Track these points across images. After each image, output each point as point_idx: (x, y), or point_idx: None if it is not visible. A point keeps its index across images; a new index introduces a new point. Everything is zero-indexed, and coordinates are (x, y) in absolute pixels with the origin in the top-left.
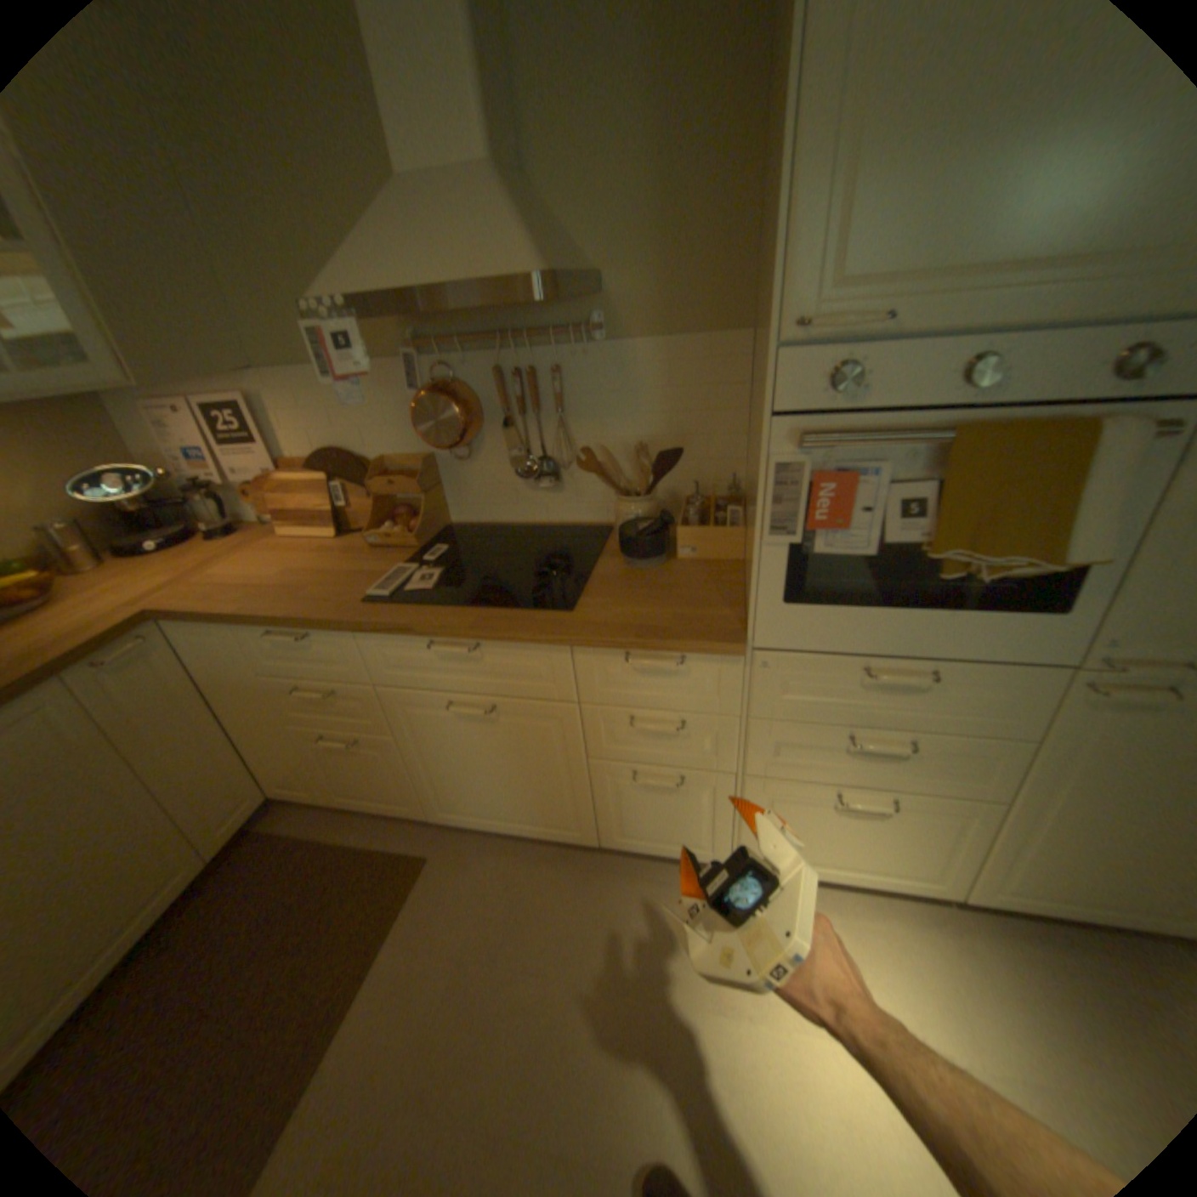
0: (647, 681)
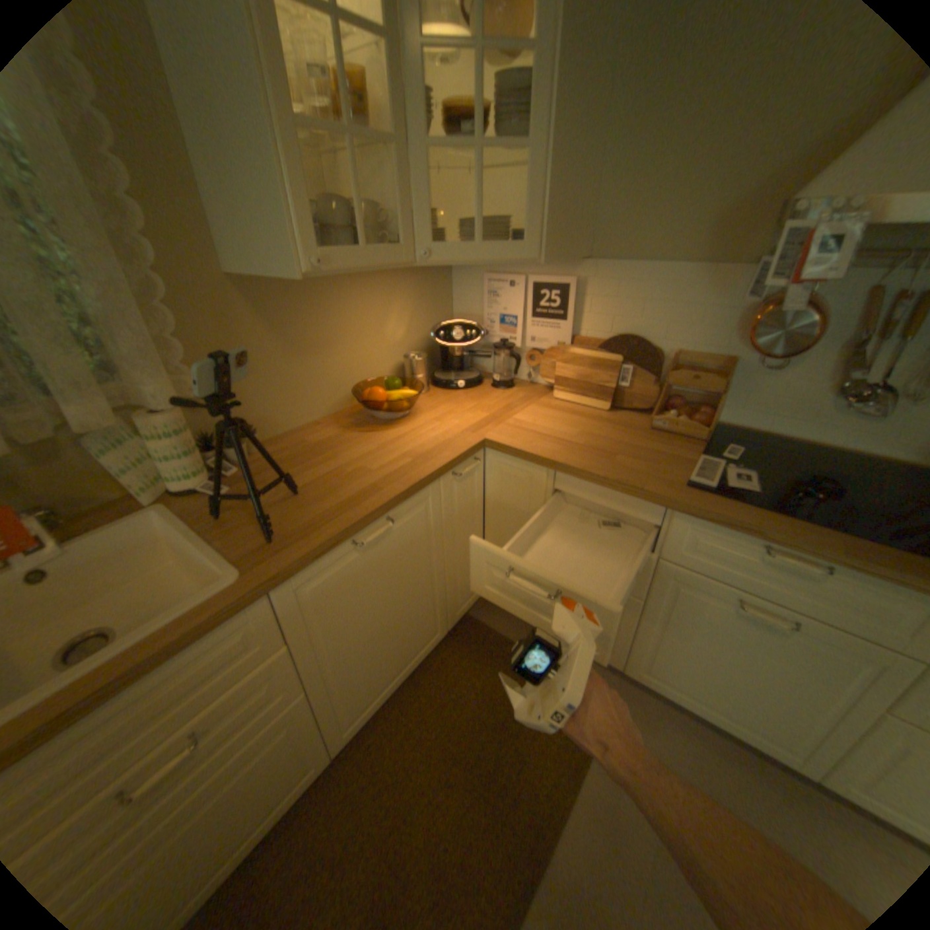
0: None
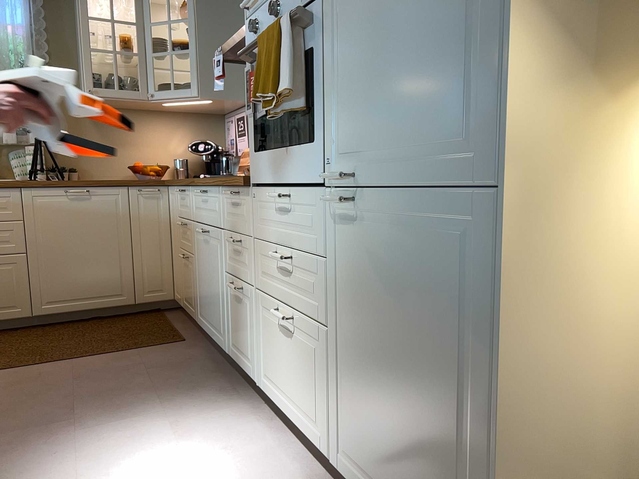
0: (234, 211)
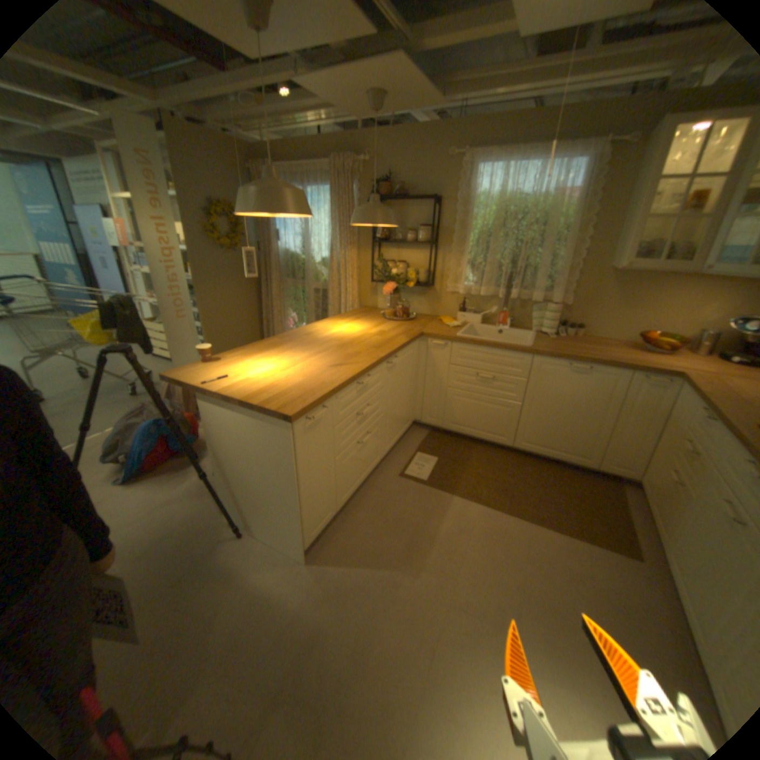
0: None
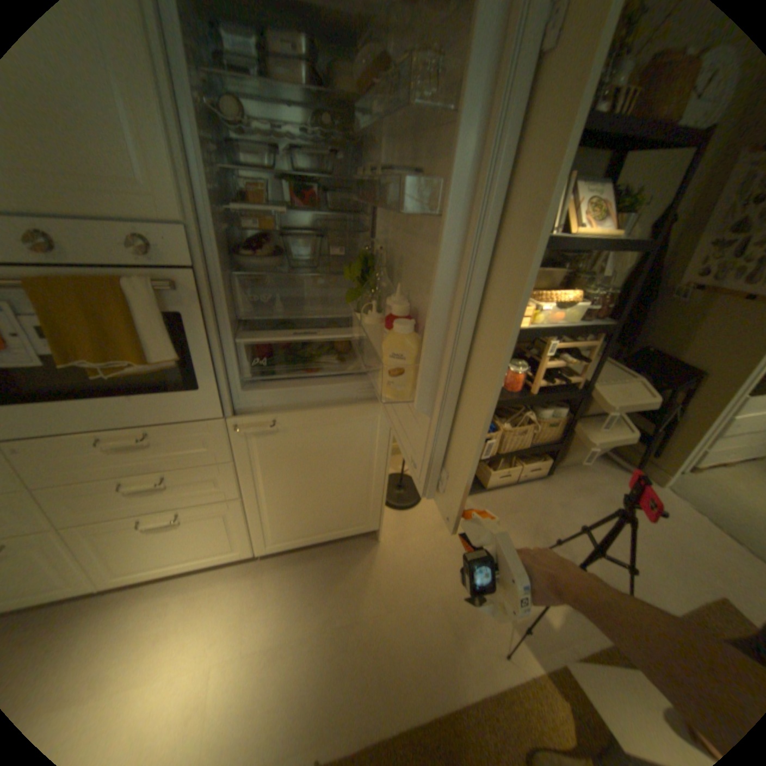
0: None
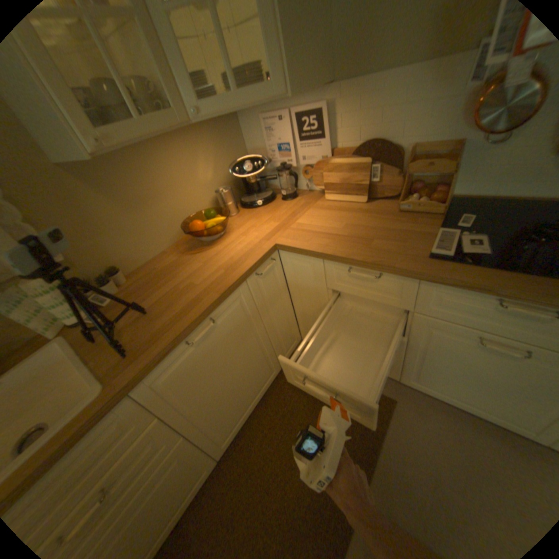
0: None
